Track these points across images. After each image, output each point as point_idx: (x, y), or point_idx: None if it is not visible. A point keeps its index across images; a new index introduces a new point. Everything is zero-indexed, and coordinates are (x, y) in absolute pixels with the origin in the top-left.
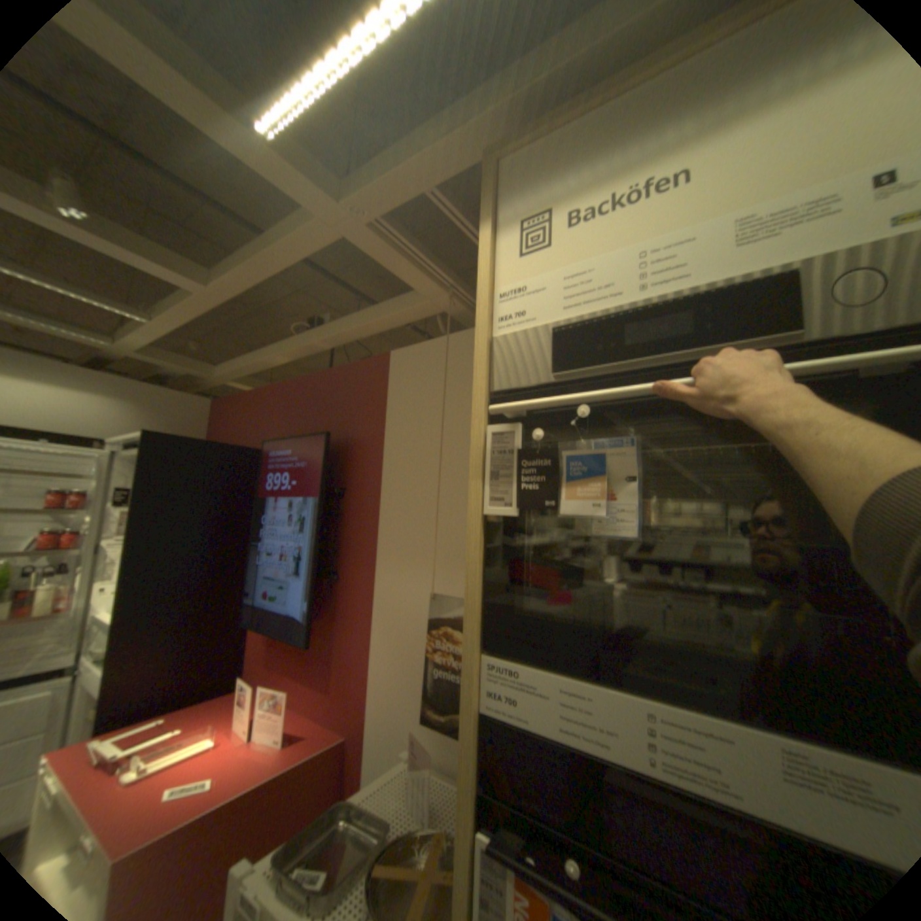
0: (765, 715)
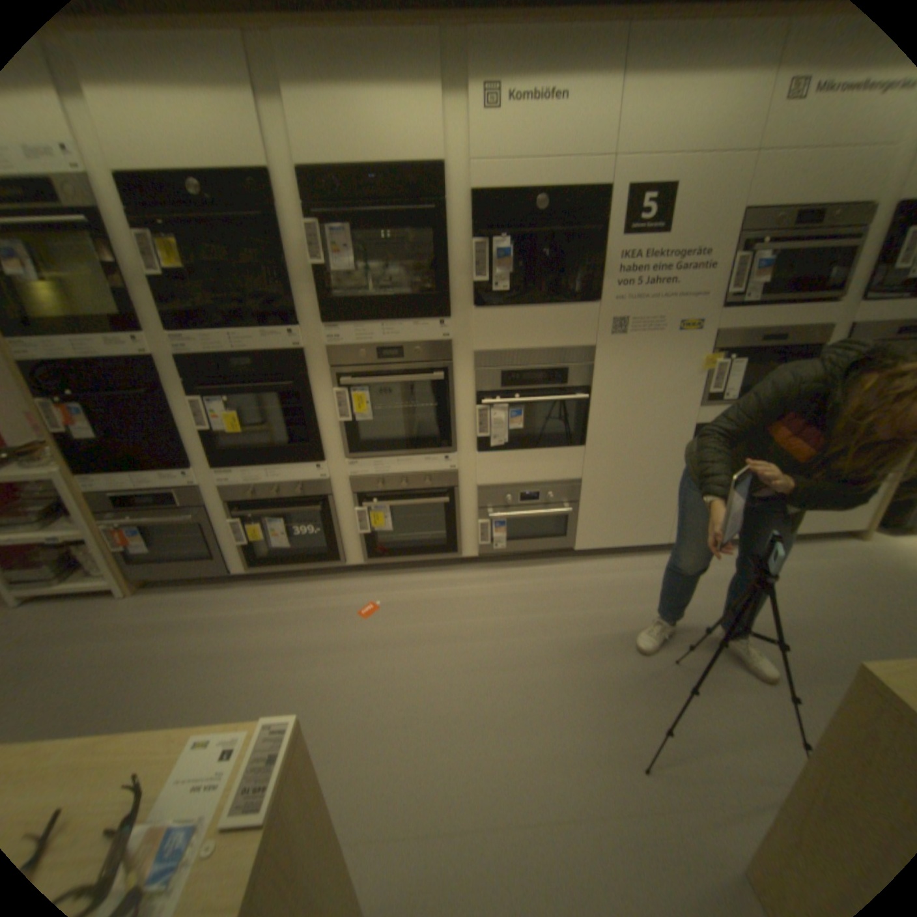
0: (99, 334)
